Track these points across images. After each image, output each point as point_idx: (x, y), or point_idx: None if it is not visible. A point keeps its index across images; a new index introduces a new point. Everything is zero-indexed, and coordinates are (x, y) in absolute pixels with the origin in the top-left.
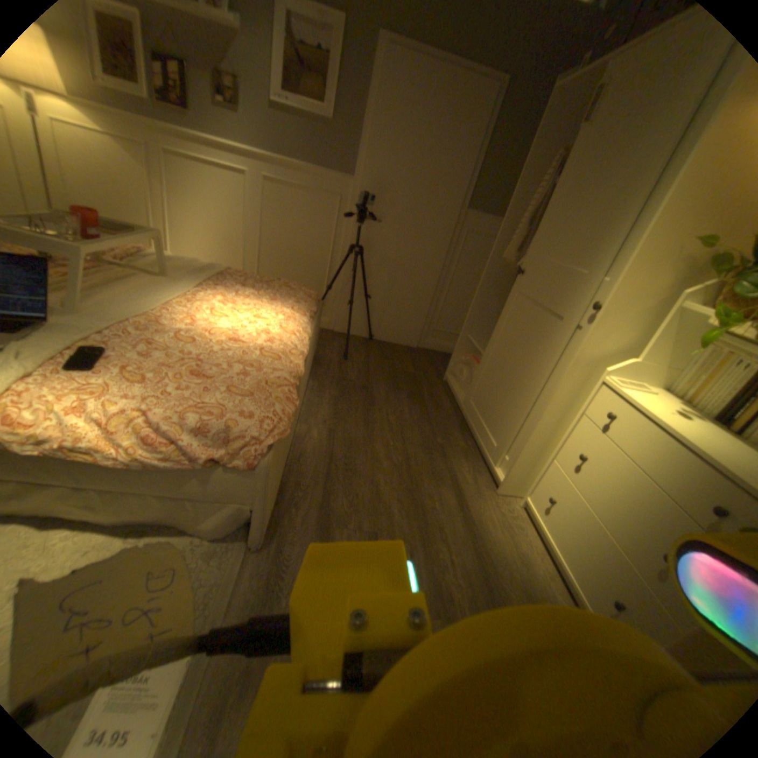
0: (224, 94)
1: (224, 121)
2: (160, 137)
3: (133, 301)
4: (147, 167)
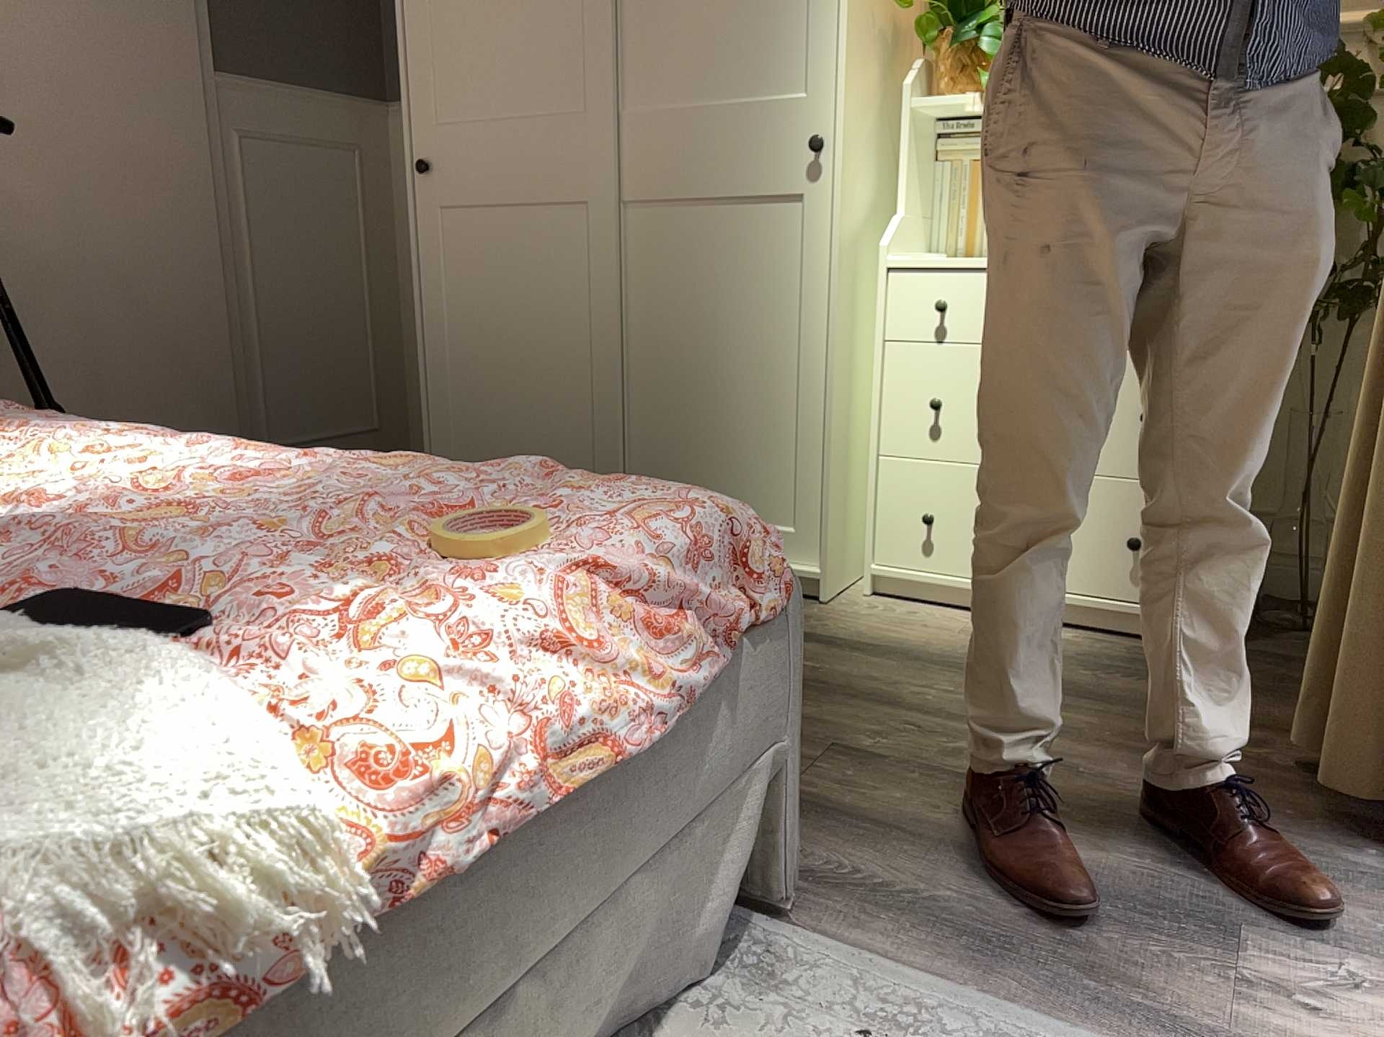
0: None
1: None
2: None
3: None
4: None
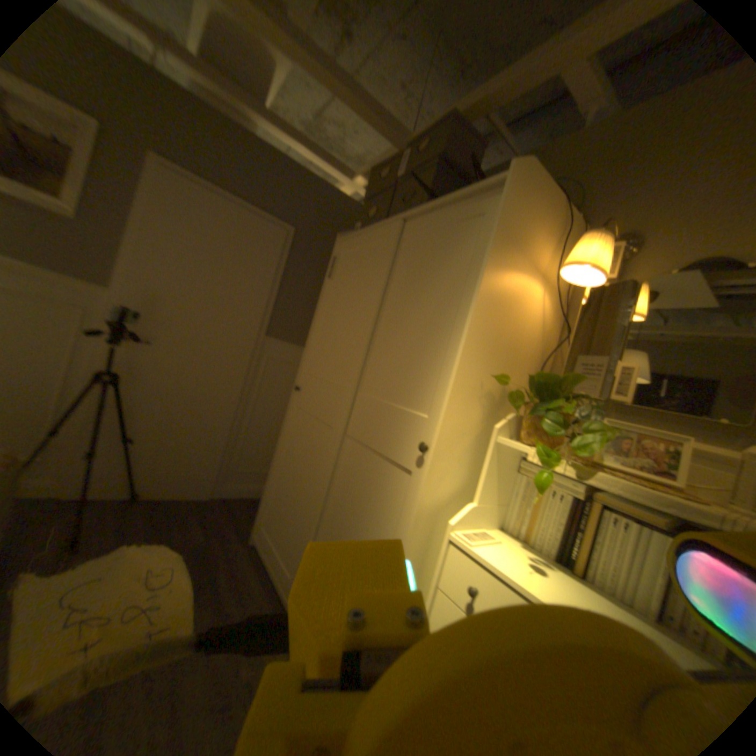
0: None
1: None
2: None
3: None
4: None
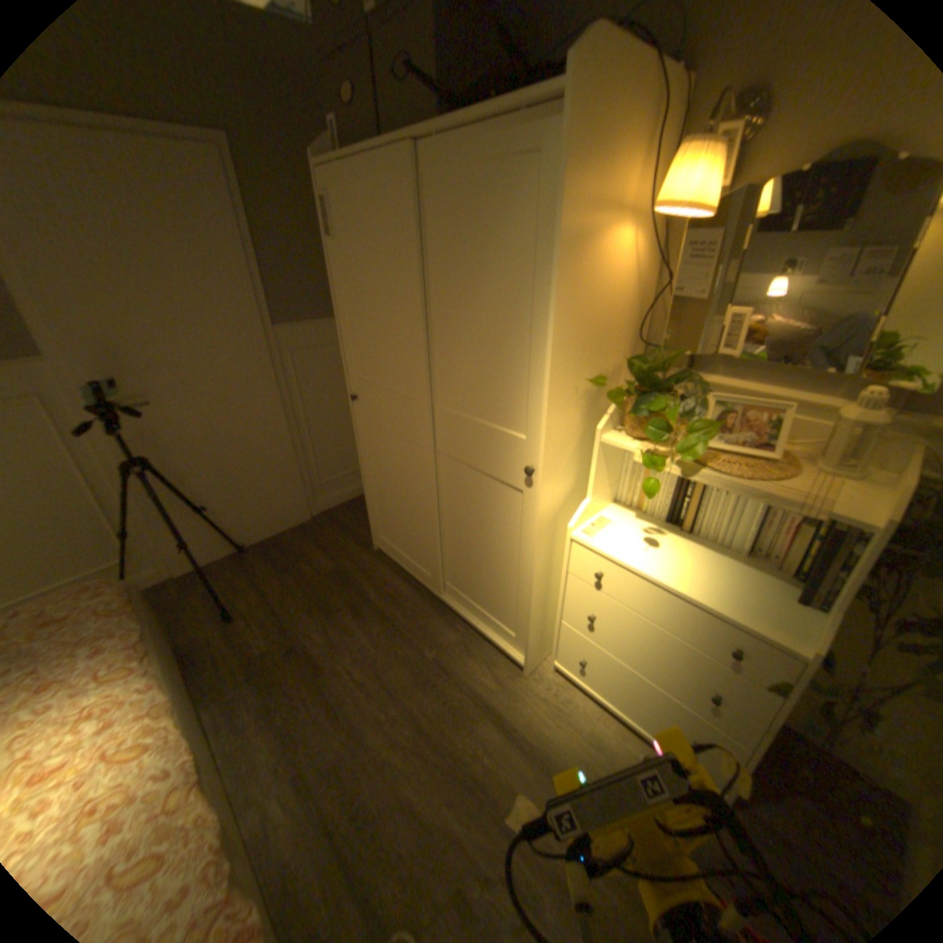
0: None
1: None
2: None
3: None
4: None
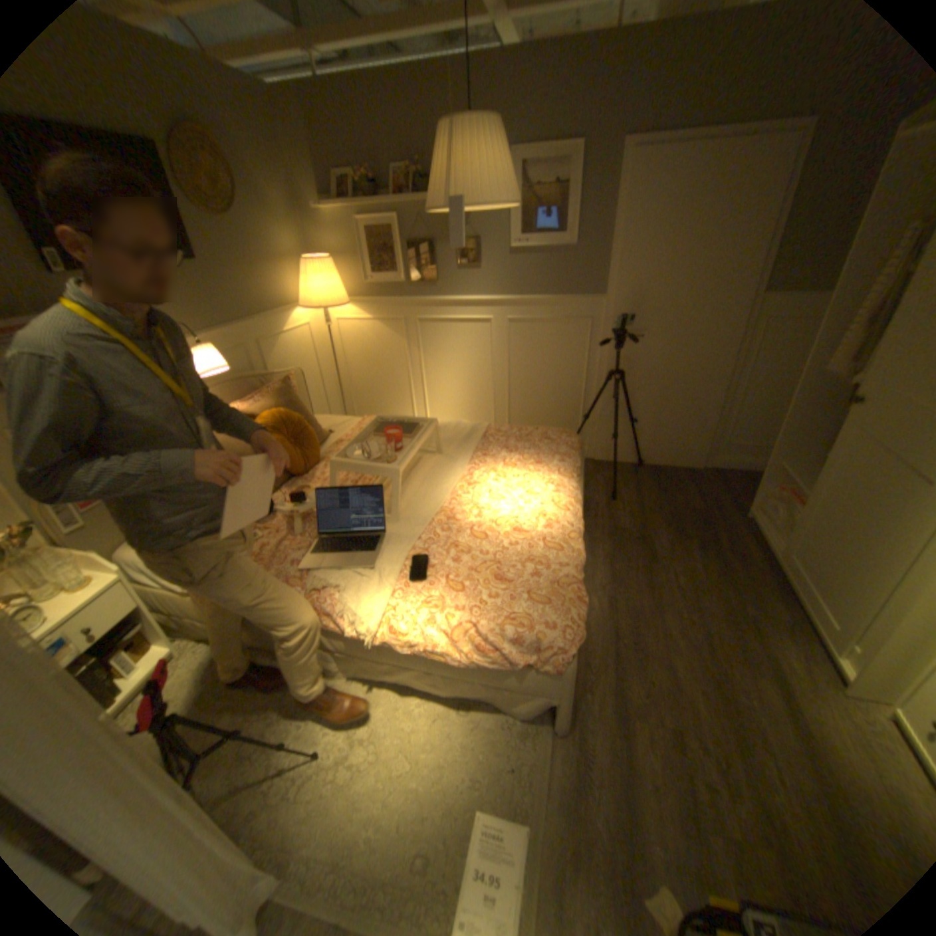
0: (468, 257)
1: (469, 281)
2: (416, 311)
3: (430, 497)
4: (407, 338)
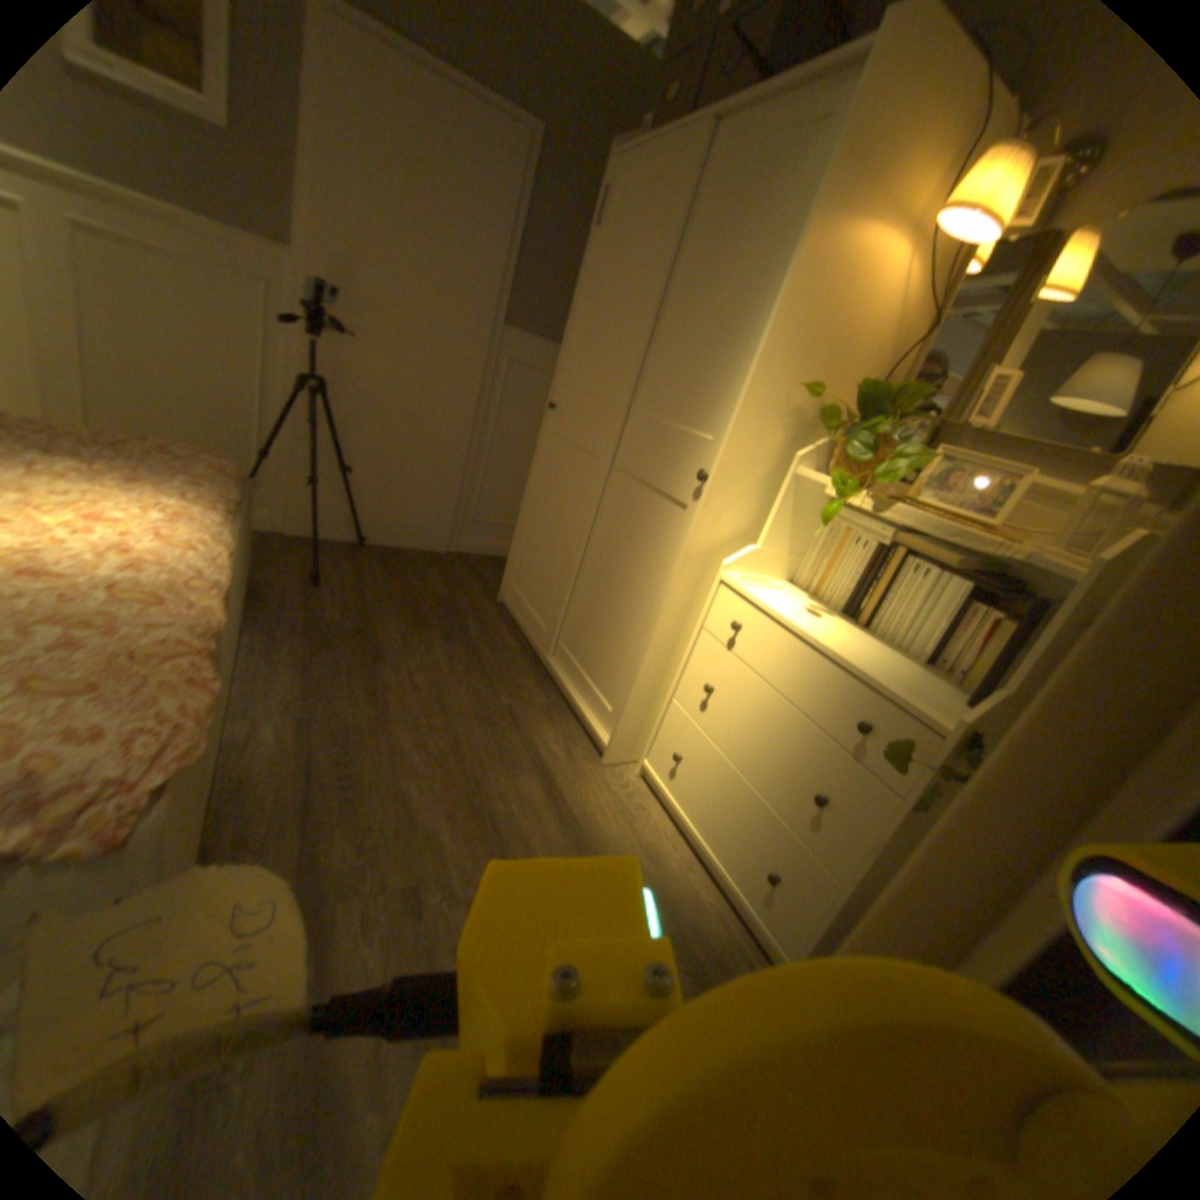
0: None
1: None
2: None
3: None
4: None
